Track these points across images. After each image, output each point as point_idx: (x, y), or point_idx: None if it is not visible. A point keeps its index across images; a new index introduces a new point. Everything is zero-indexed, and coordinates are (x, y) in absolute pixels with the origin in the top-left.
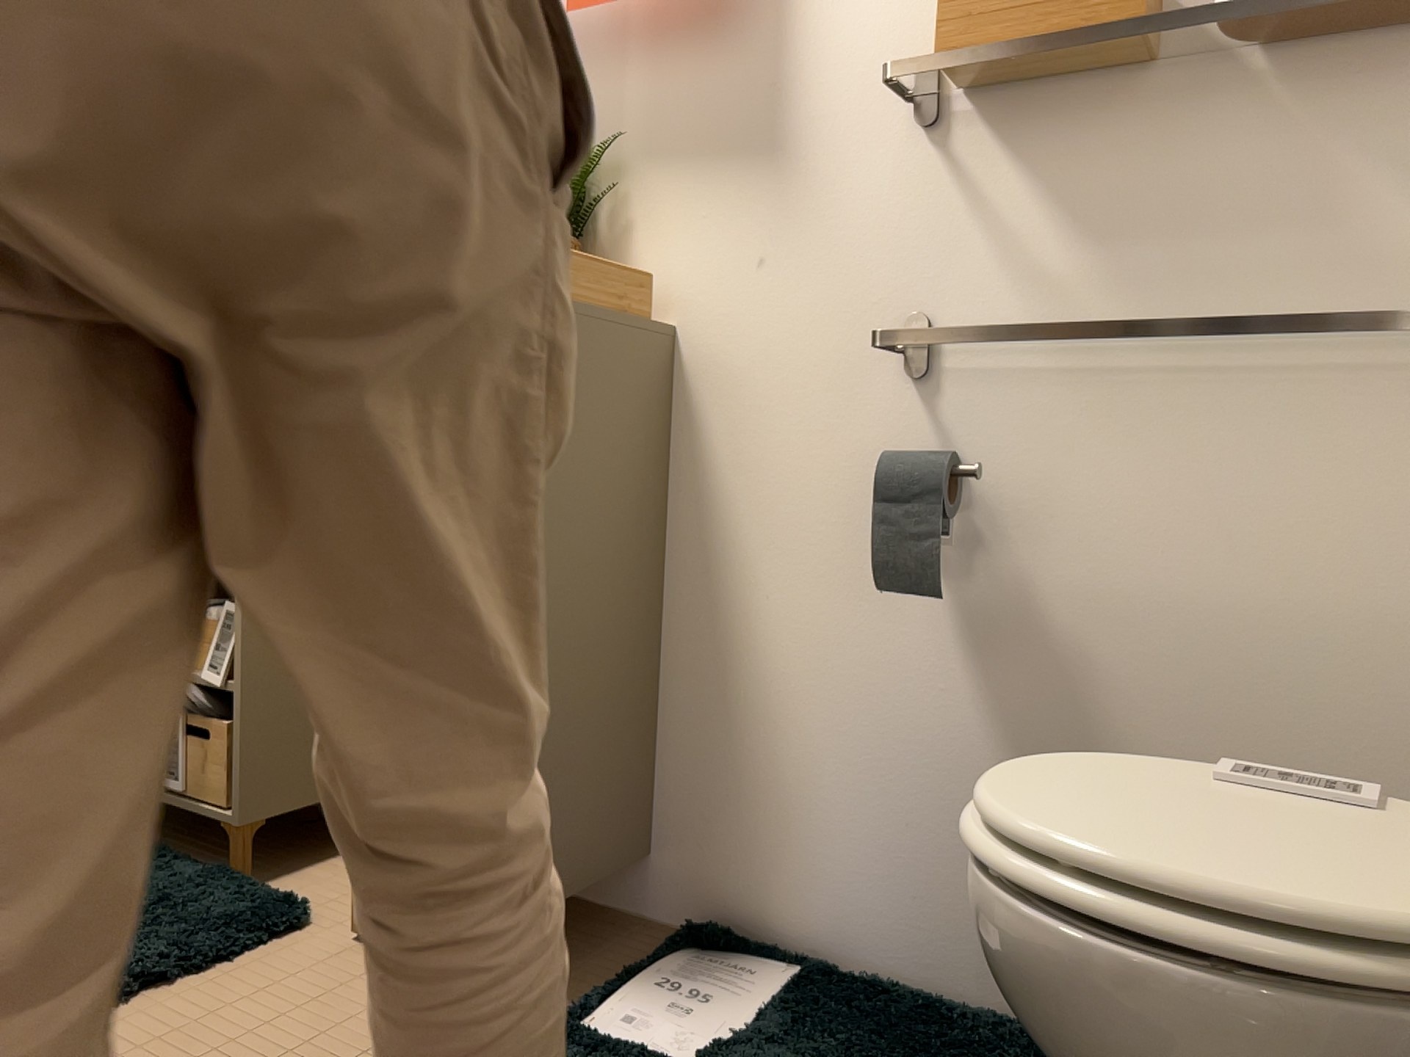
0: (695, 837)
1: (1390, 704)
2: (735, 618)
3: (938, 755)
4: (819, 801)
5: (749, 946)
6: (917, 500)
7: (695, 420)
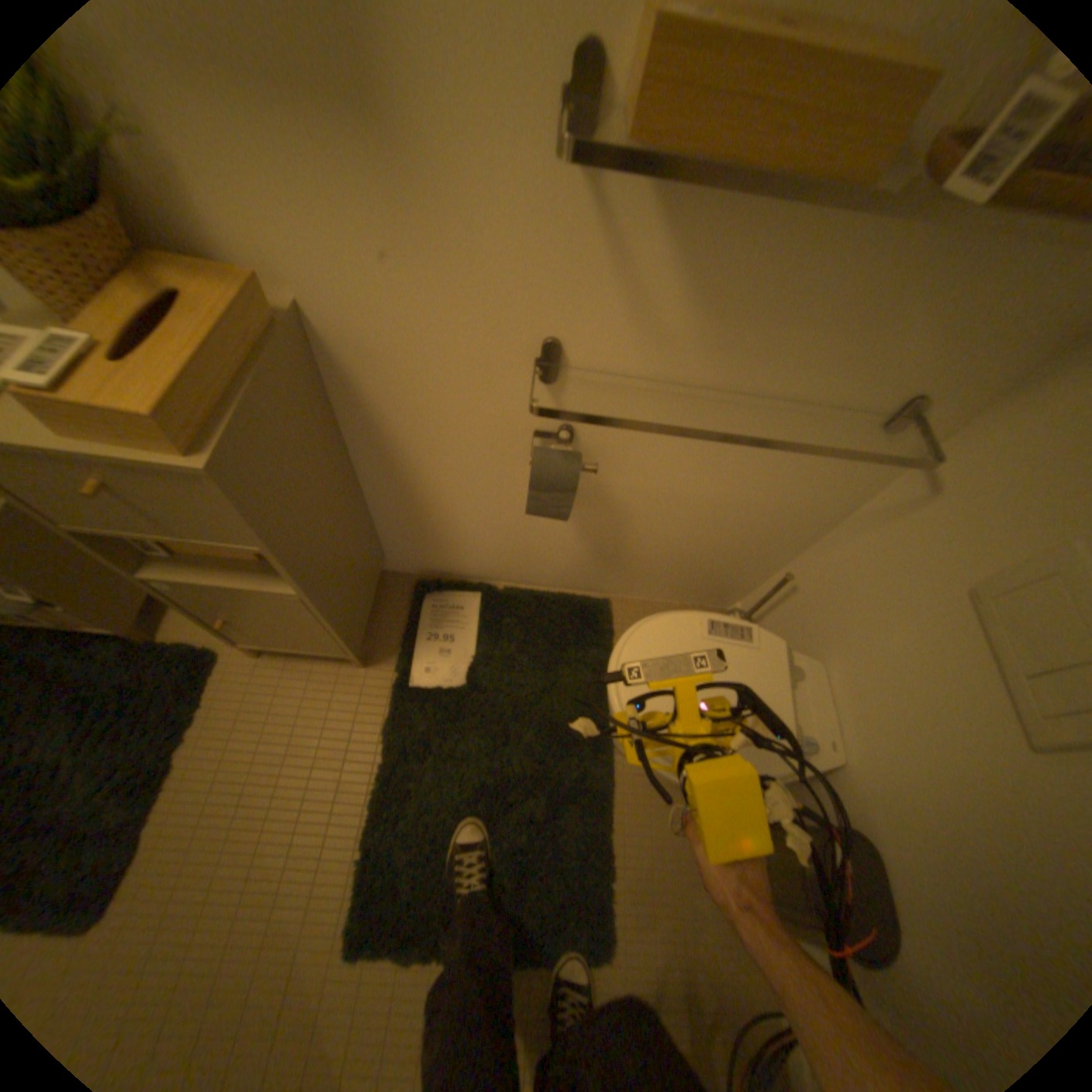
0: (410, 554)
1: (758, 530)
2: (415, 486)
3: (546, 536)
4: (480, 546)
5: (454, 593)
6: (560, 494)
7: (347, 379)
